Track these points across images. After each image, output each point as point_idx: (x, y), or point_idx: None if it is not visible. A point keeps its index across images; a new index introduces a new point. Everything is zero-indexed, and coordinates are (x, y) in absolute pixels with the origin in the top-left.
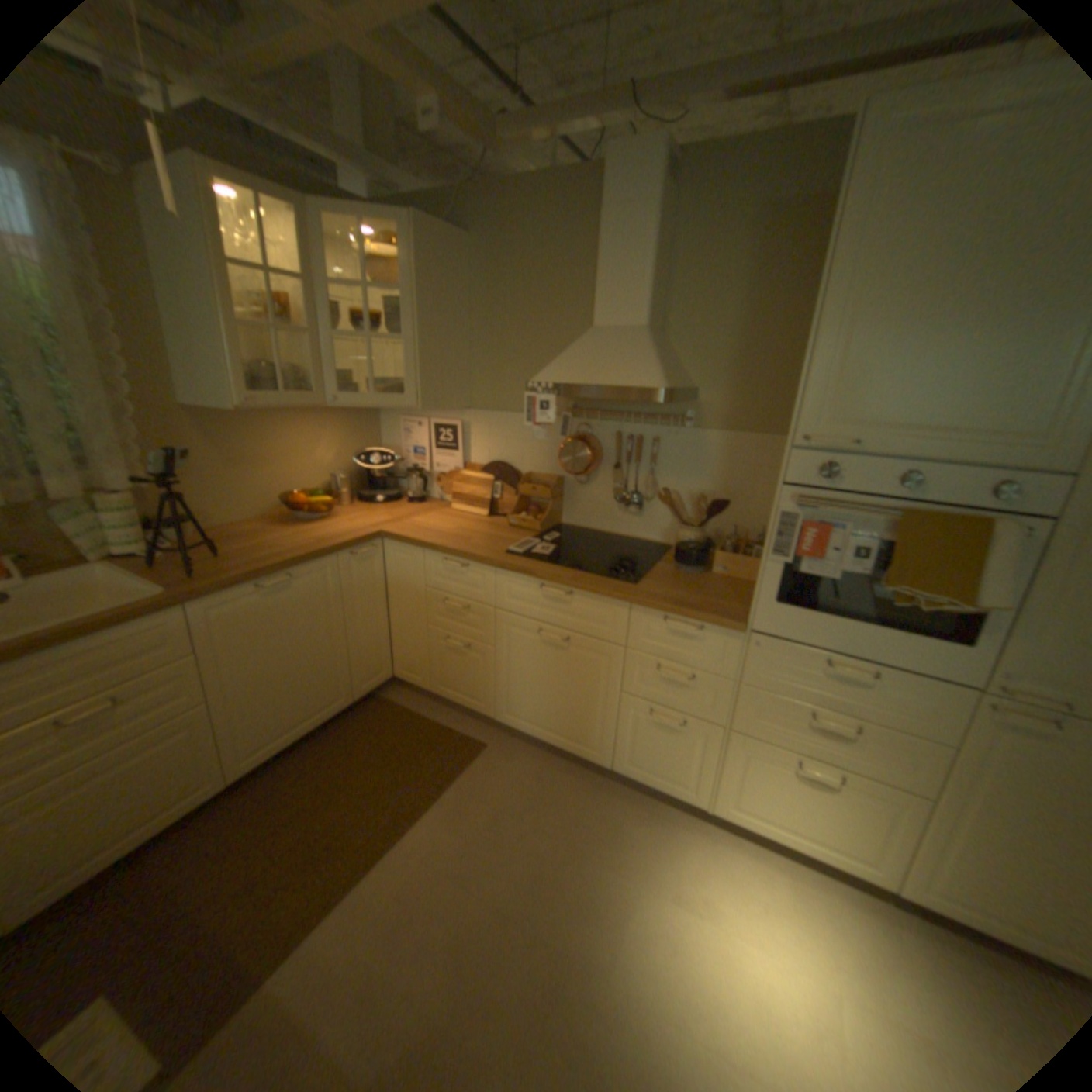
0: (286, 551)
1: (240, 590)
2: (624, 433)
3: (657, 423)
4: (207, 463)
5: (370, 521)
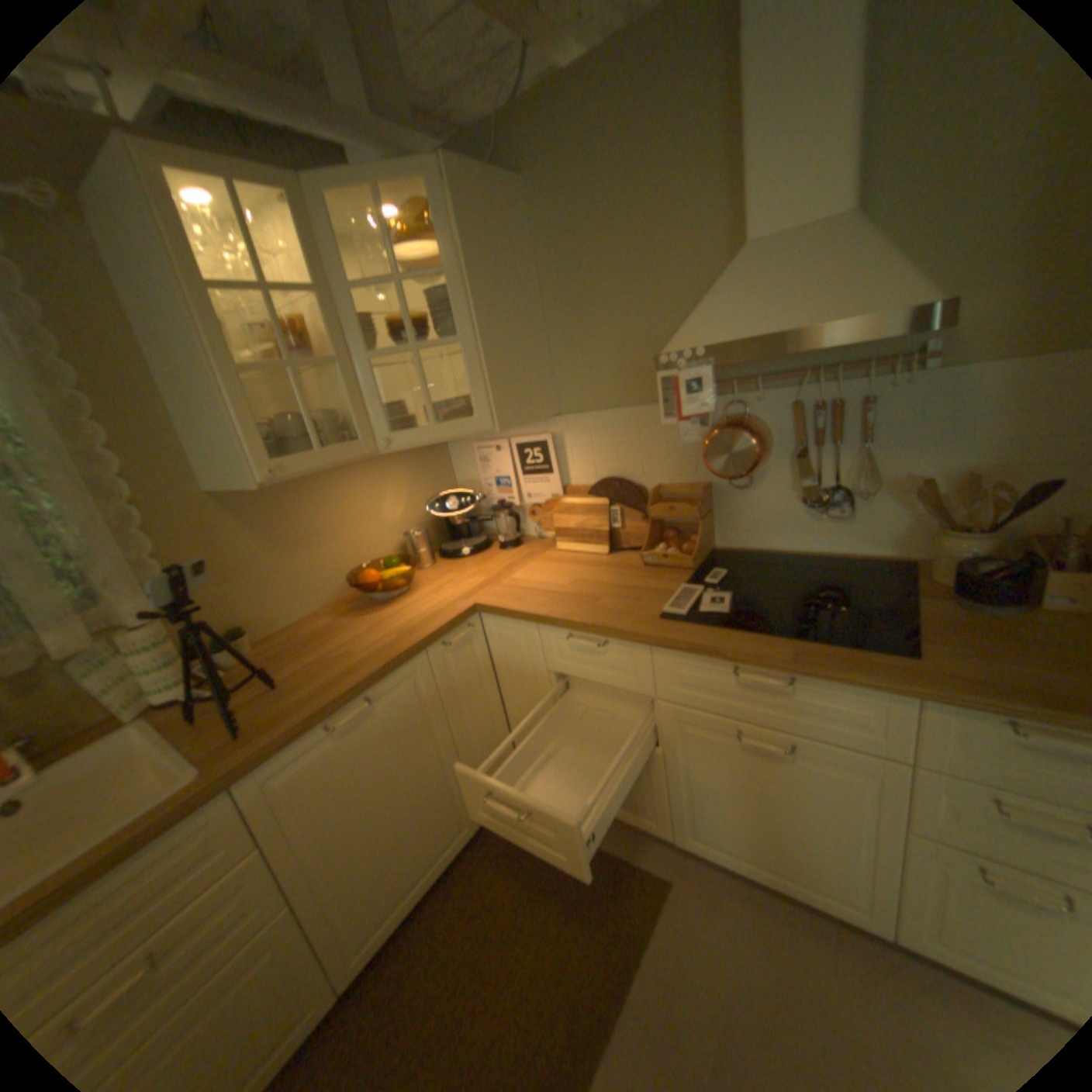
0: (360, 663)
1: (305, 741)
2: (809, 401)
3: (873, 372)
4: (255, 556)
5: (460, 587)
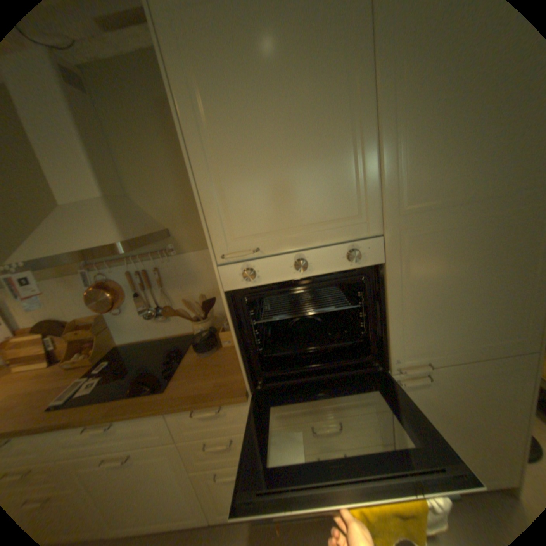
0: None
1: None
2: (131, 272)
3: (150, 259)
4: None
5: None
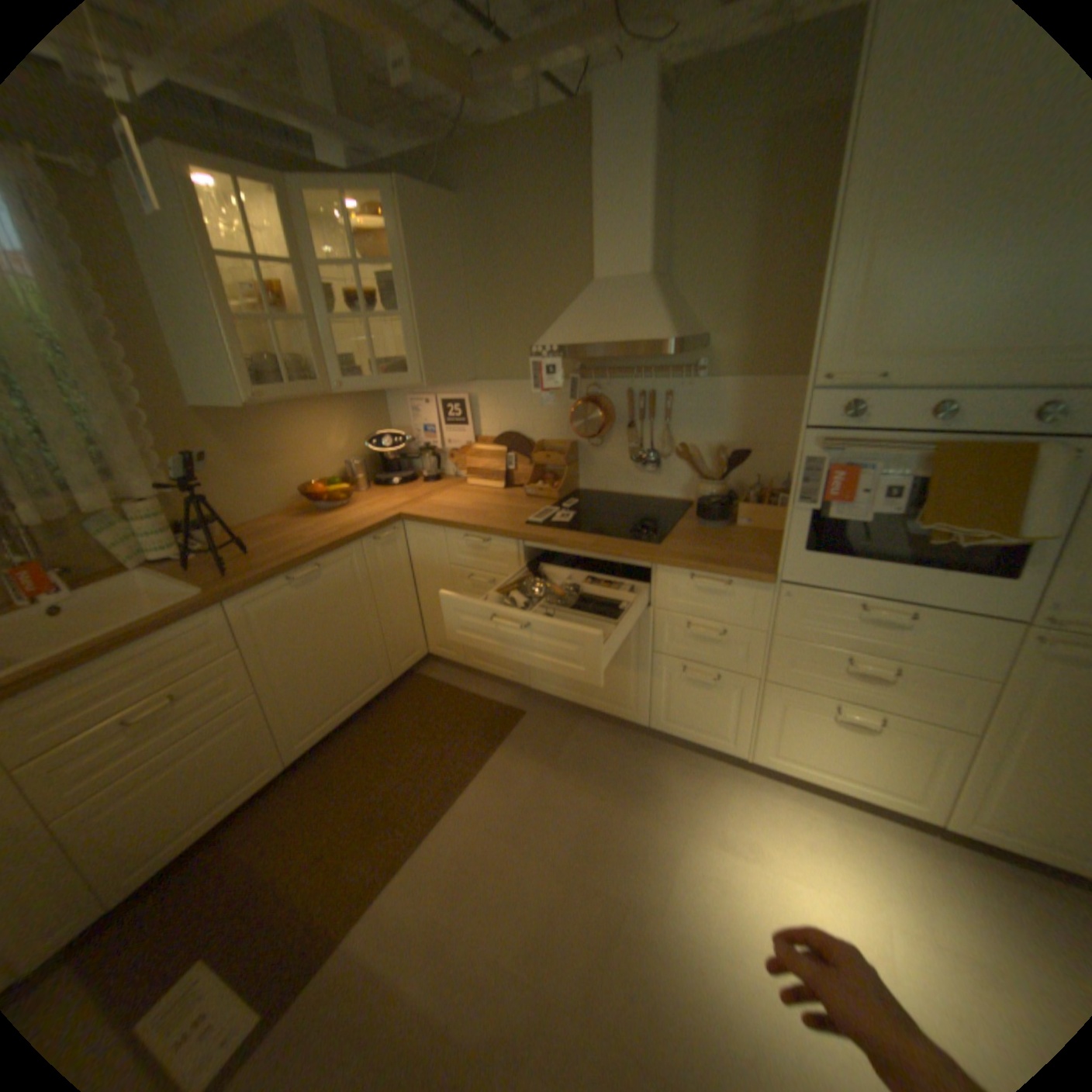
0: (312, 543)
1: (273, 584)
2: (635, 390)
3: (669, 376)
4: (226, 464)
5: (389, 505)
